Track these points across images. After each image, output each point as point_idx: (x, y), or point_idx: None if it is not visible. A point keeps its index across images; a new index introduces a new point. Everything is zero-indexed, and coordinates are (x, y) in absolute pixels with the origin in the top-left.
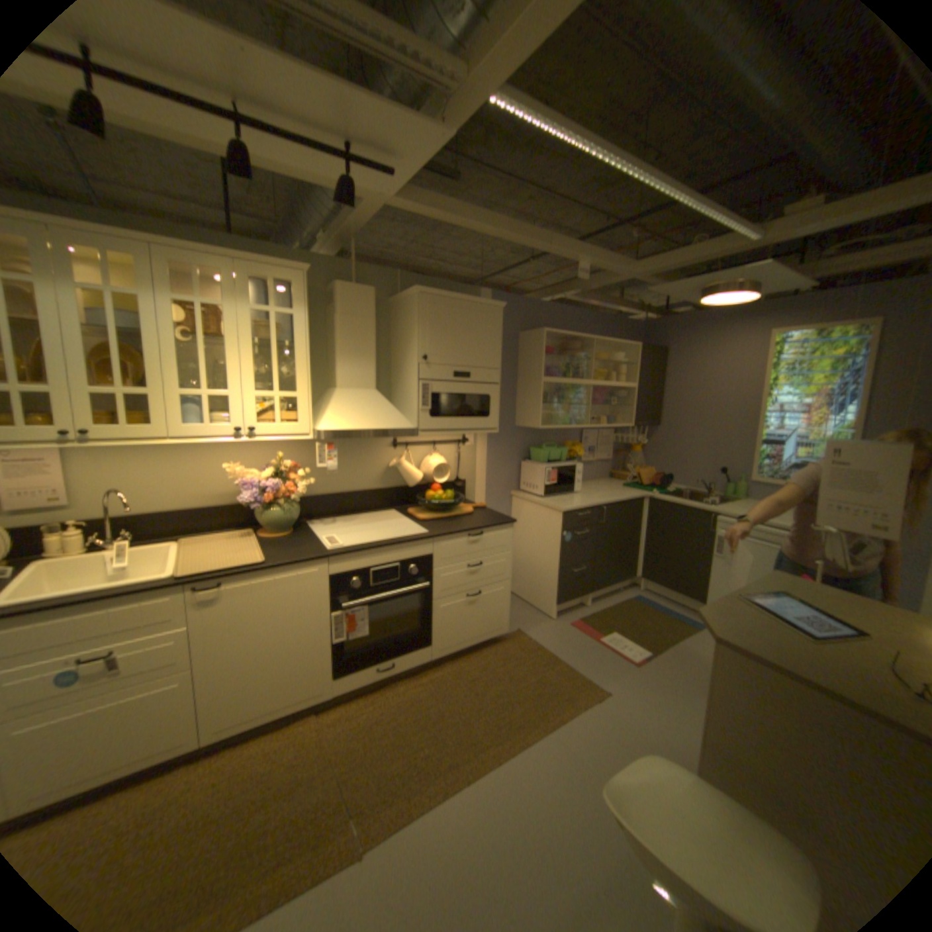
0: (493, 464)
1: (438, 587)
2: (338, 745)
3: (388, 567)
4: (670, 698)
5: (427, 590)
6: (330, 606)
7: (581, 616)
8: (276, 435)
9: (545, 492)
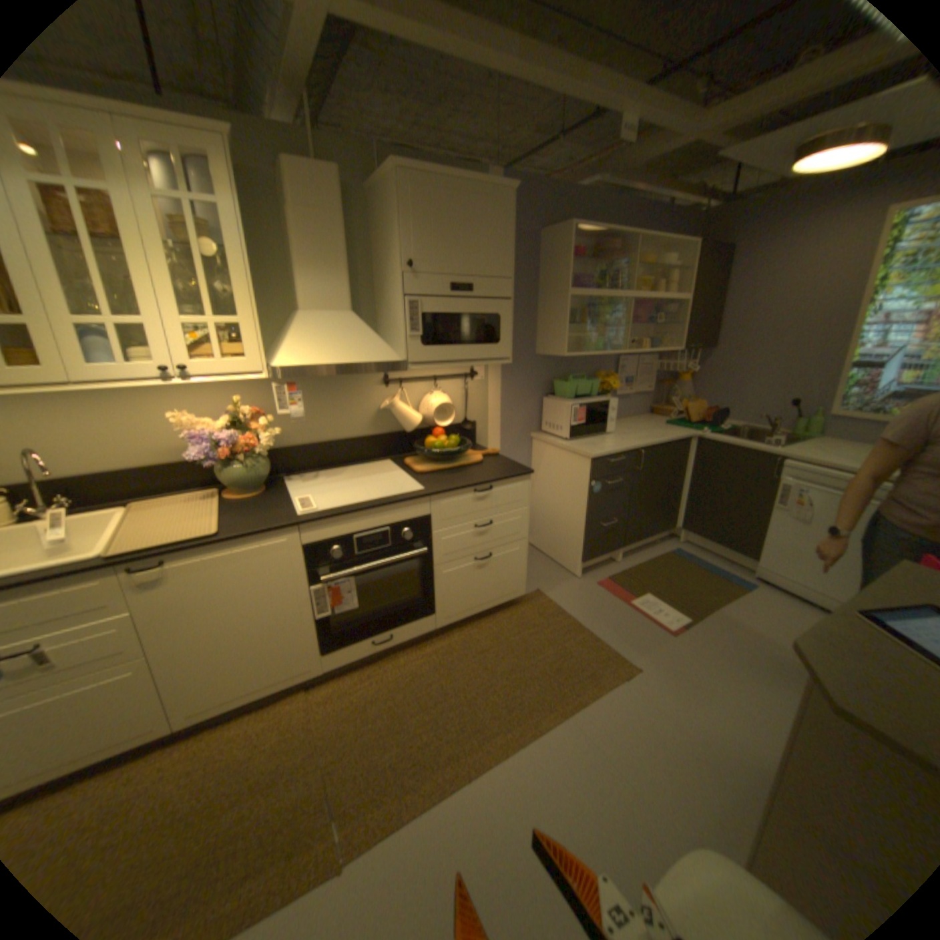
0: (509, 402)
1: (439, 551)
2: (328, 727)
3: (376, 532)
4: (712, 675)
5: (426, 555)
6: (308, 579)
7: (610, 573)
8: (220, 375)
9: (571, 434)
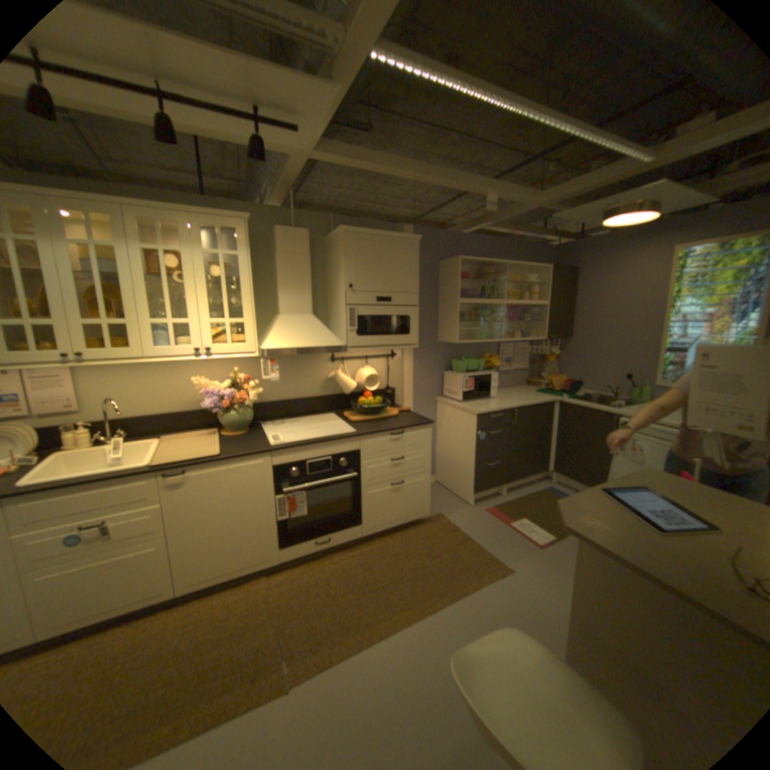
0: (419, 375)
1: (366, 477)
2: (282, 602)
3: (322, 460)
4: (569, 577)
5: (357, 479)
6: (275, 491)
7: (497, 504)
8: (230, 354)
9: (464, 398)
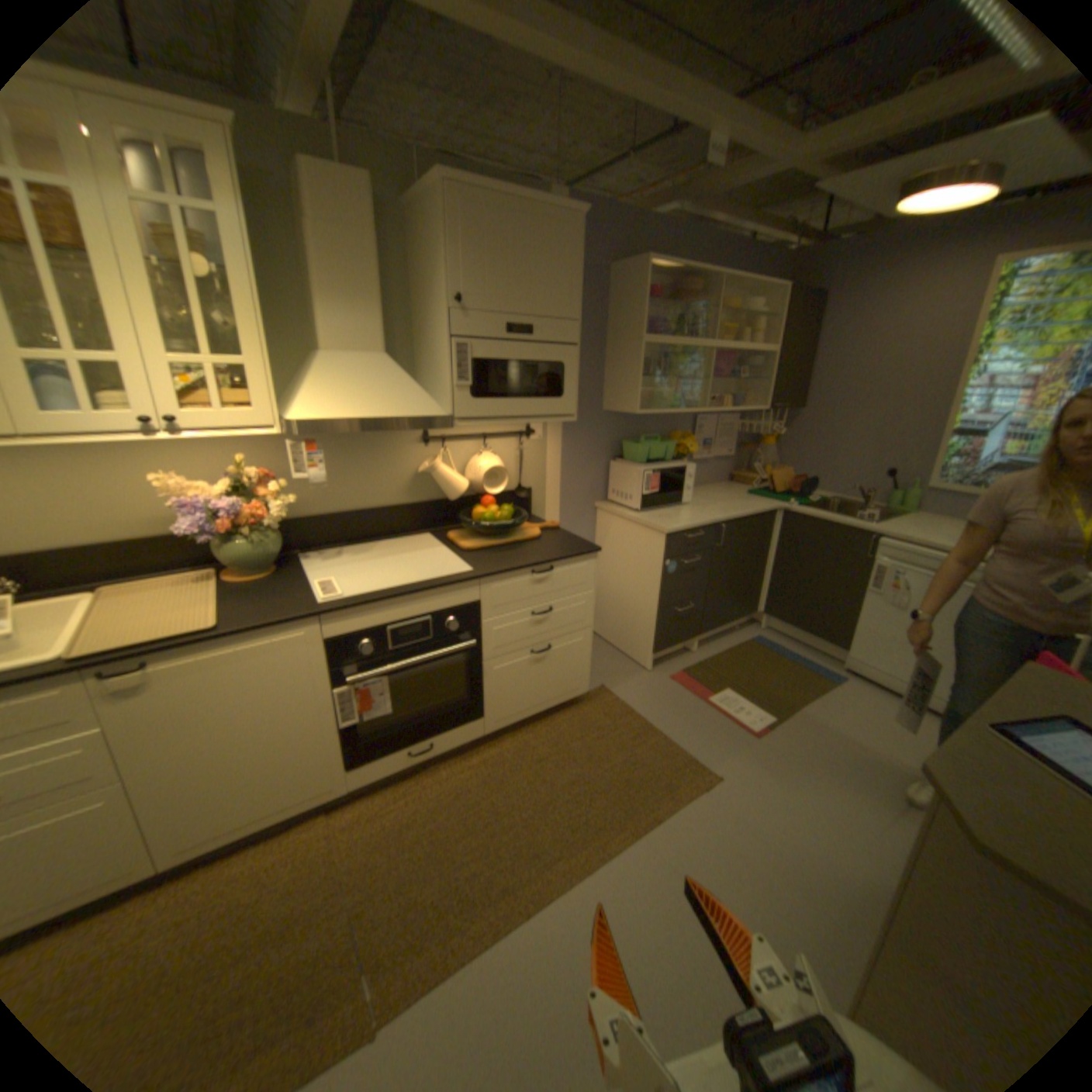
0: (571, 466)
1: (490, 644)
2: (355, 858)
3: (414, 622)
4: (800, 782)
5: (475, 648)
6: (331, 680)
7: (684, 665)
8: (220, 428)
9: (643, 505)
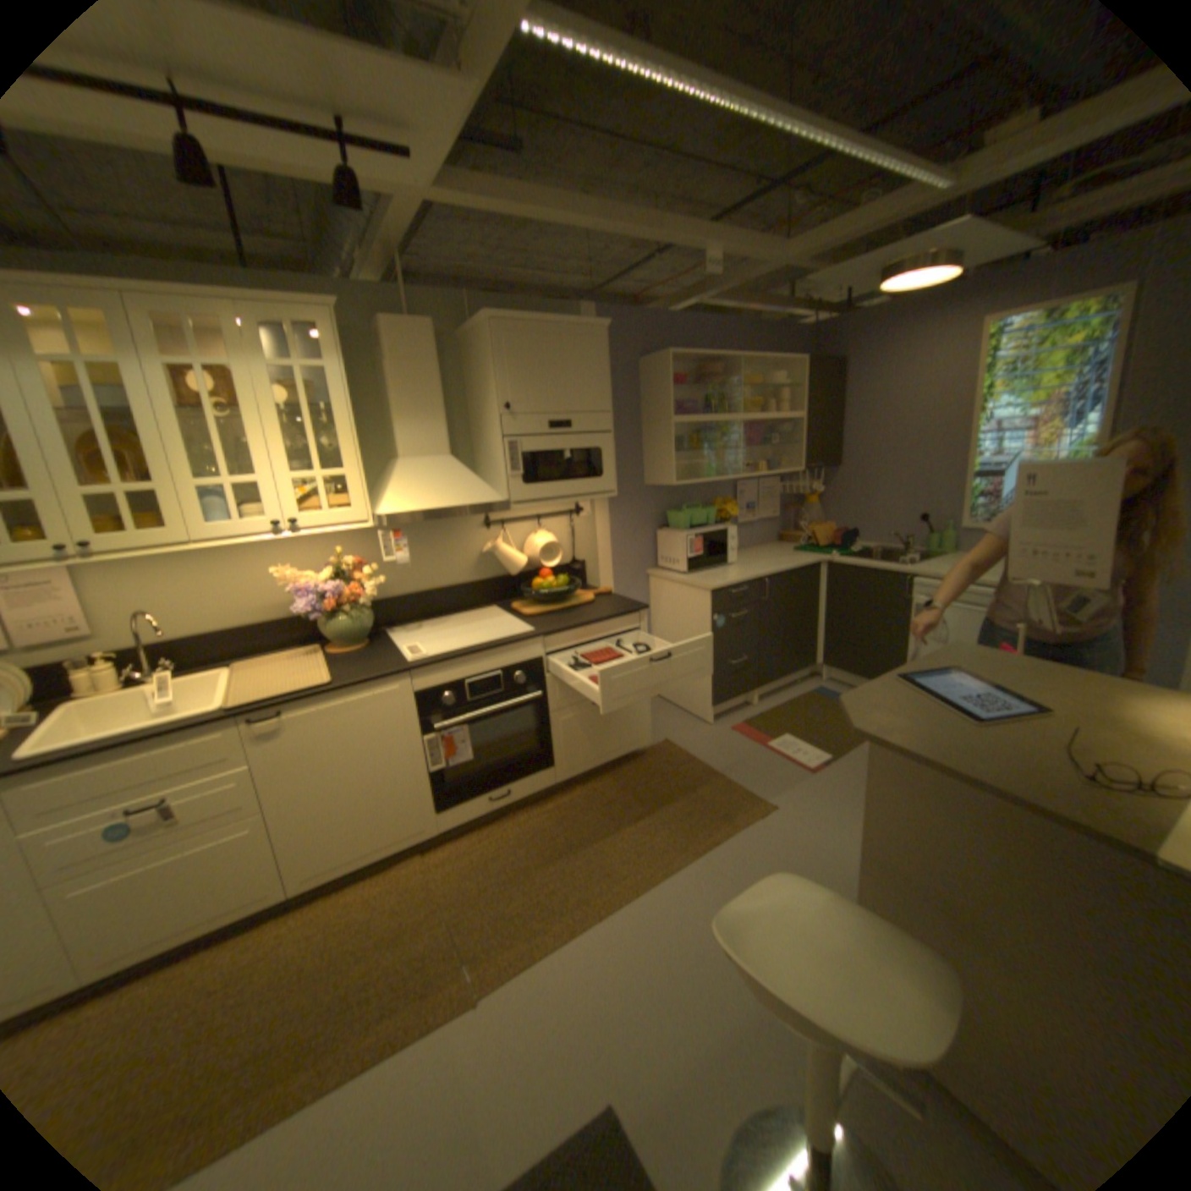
0: (619, 538)
1: (555, 696)
2: (448, 885)
3: (487, 676)
4: (851, 806)
5: (541, 700)
6: (420, 728)
7: (745, 717)
8: (327, 526)
9: (689, 567)
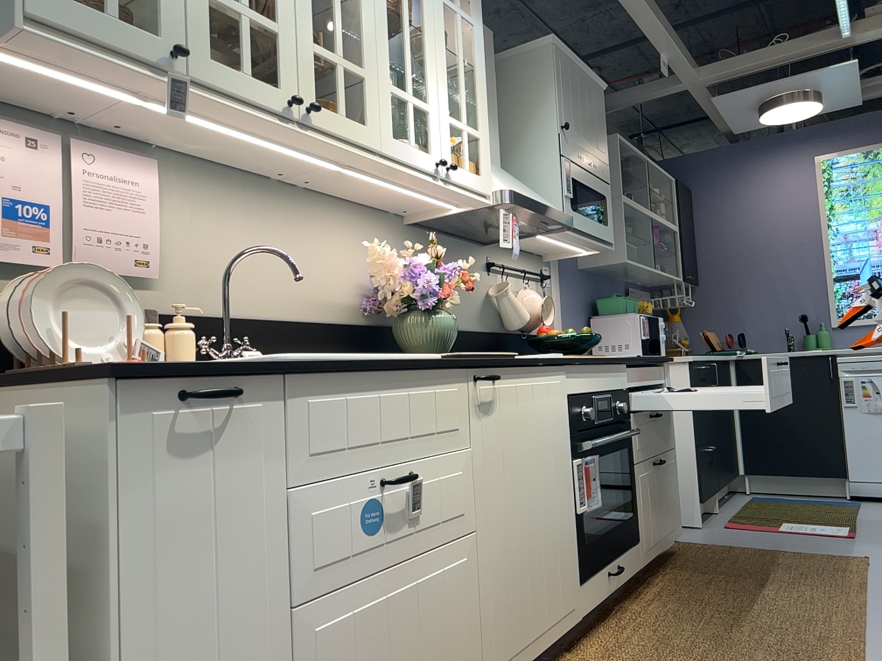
0: (569, 318)
1: (637, 443)
2: None
3: (604, 397)
4: None
5: (629, 445)
6: (569, 449)
7: (723, 519)
8: (463, 188)
9: (643, 350)
